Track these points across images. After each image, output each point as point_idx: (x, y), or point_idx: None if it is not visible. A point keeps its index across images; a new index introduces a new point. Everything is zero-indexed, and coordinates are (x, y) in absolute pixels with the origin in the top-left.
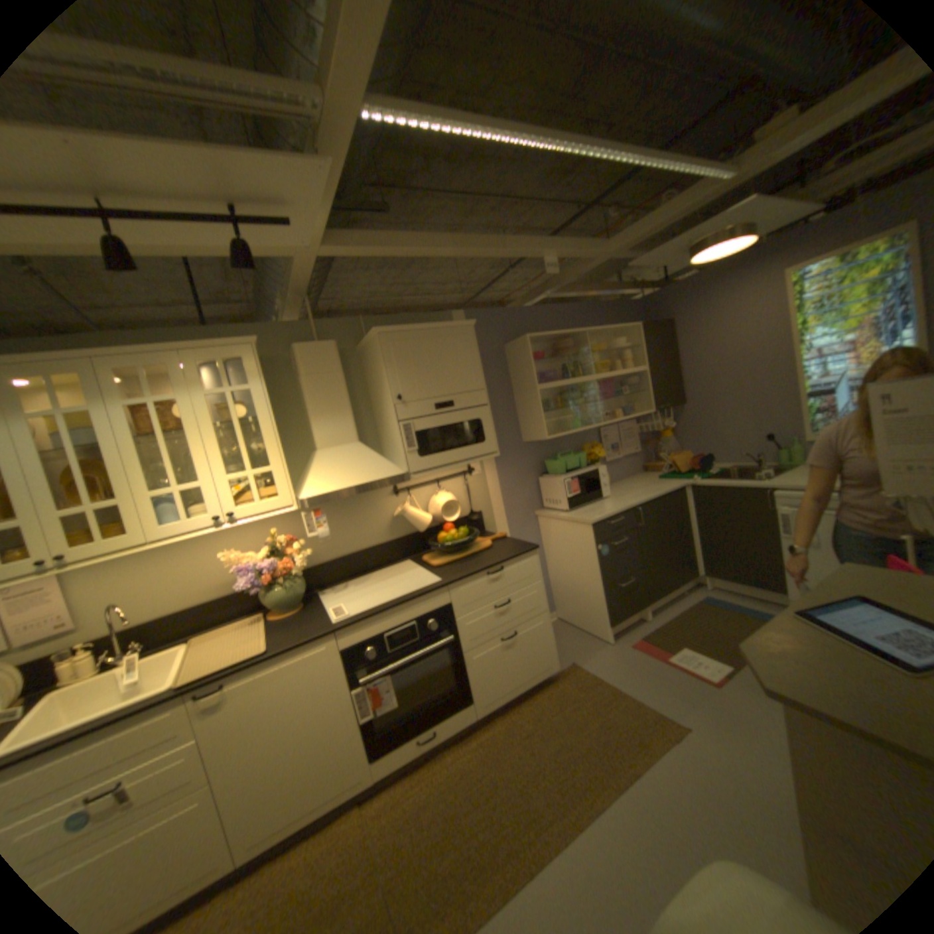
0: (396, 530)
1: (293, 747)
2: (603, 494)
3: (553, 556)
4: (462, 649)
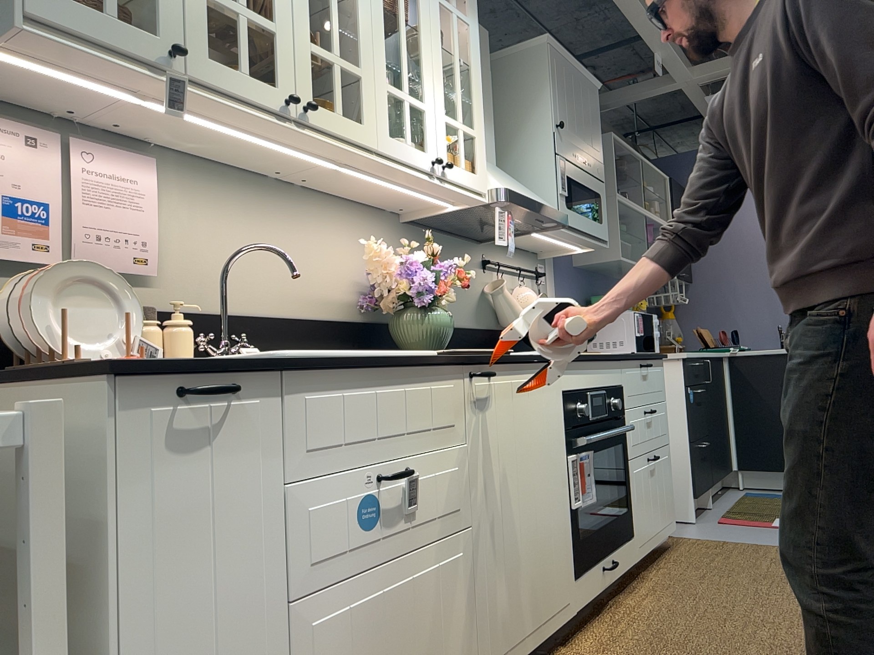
0: (482, 317)
1: (531, 510)
2: (655, 347)
3: None
4: (628, 452)
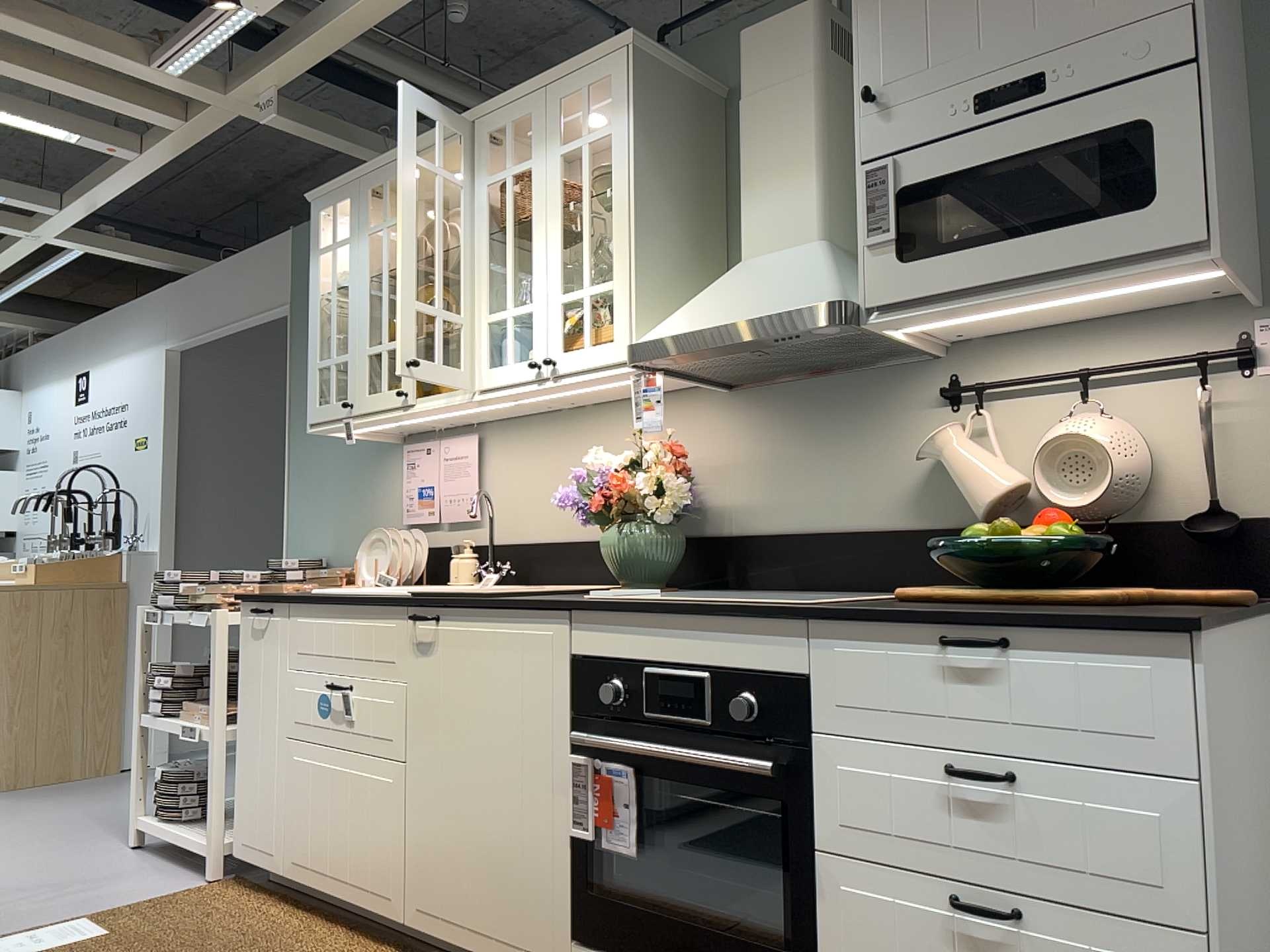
0: (932, 505)
1: (484, 790)
2: None
3: None
4: (817, 833)
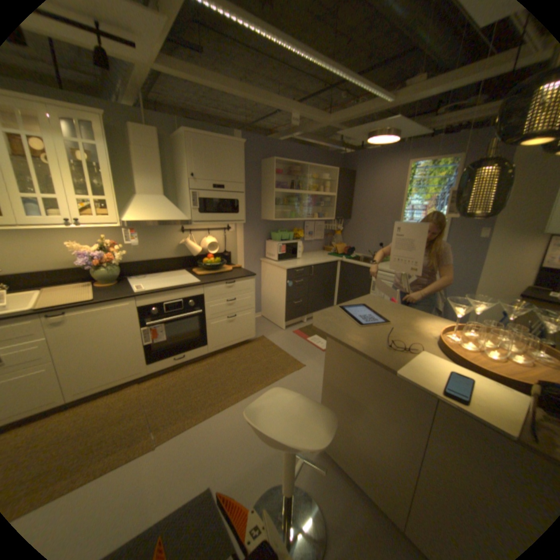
0: (179, 252)
1: (104, 350)
2: (297, 256)
3: (265, 283)
4: (206, 318)
